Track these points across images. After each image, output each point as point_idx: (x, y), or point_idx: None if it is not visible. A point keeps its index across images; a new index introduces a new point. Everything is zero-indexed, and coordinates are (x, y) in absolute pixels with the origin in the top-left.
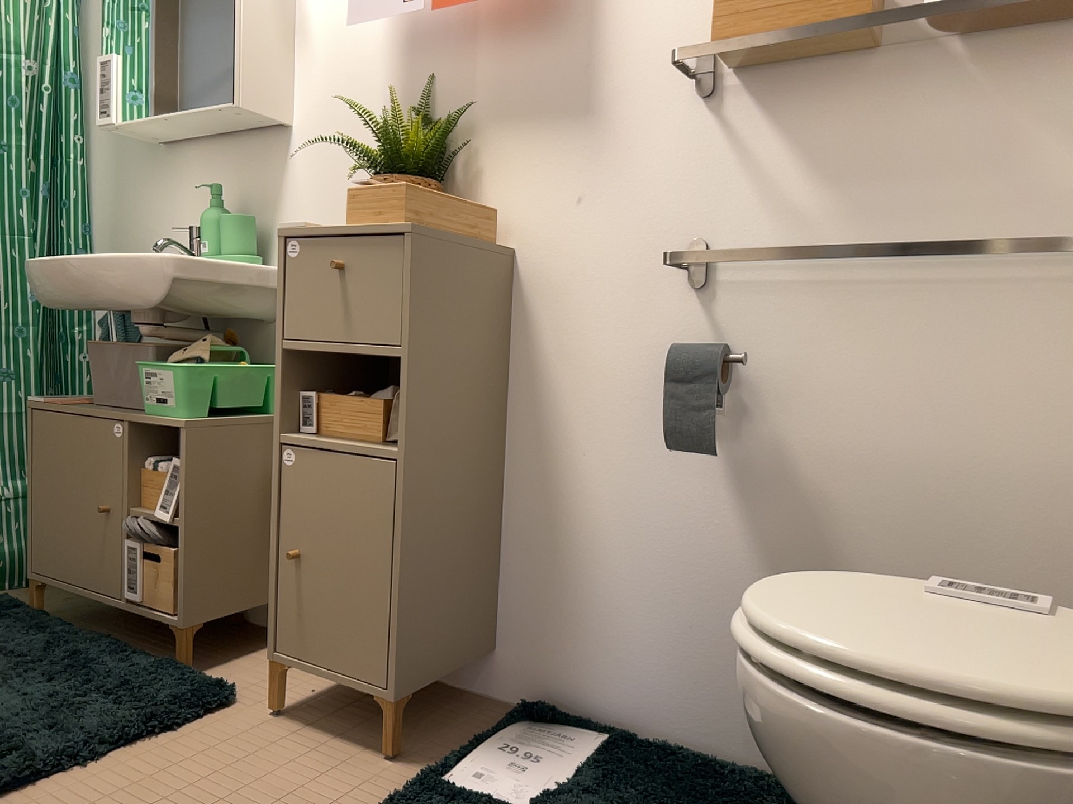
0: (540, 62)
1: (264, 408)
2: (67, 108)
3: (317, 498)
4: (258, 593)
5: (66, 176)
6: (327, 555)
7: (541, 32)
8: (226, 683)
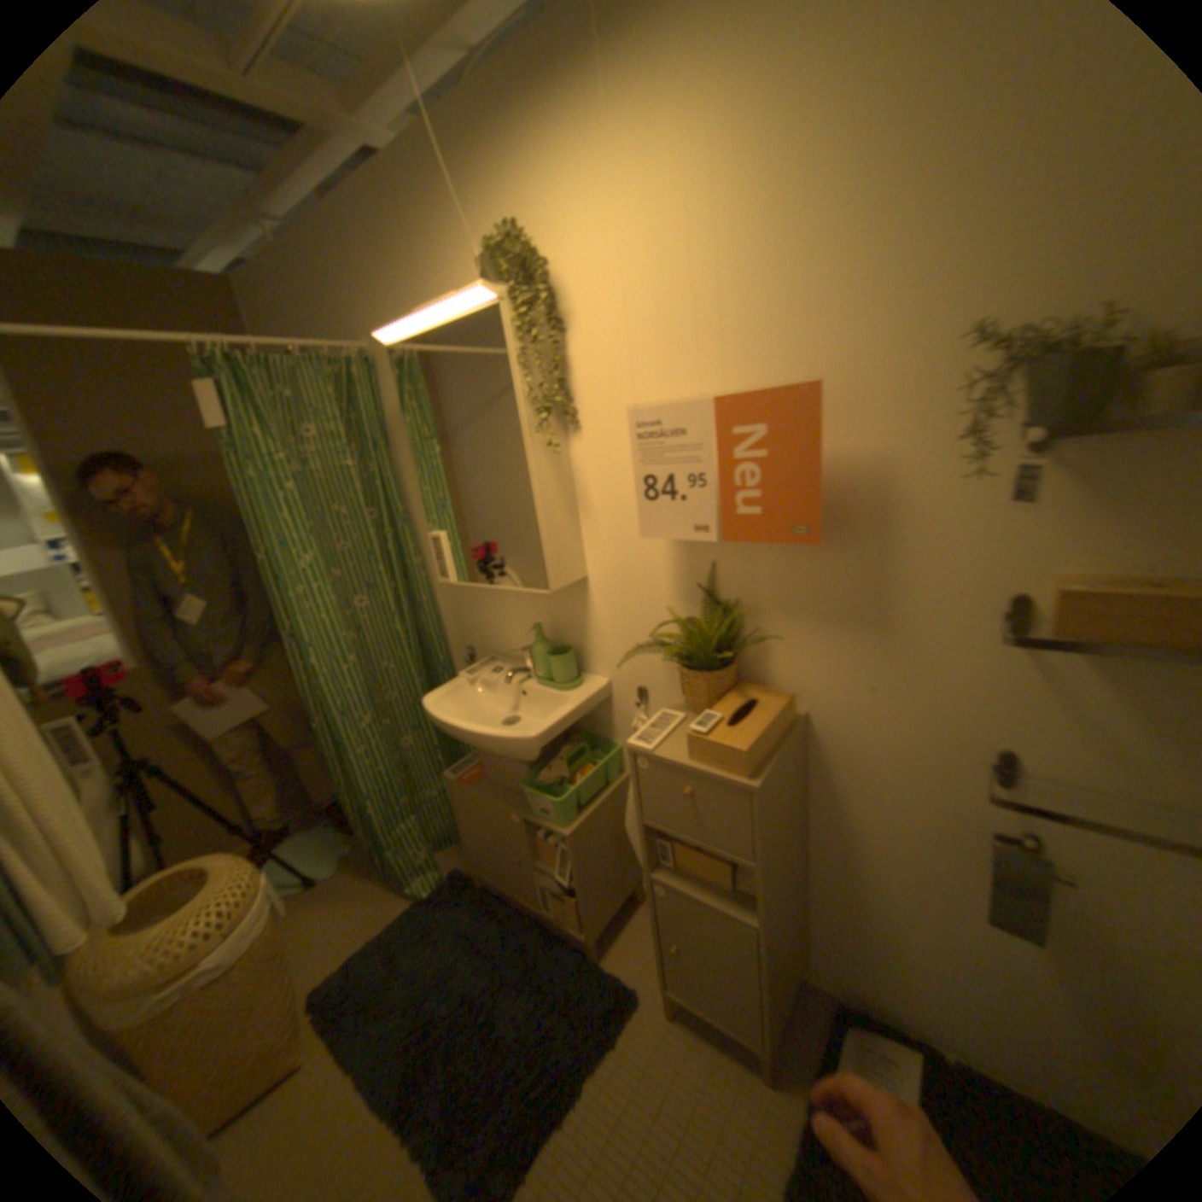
0: (825, 570)
1: (604, 779)
2: (396, 528)
3: (689, 924)
4: (624, 894)
5: (408, 575)
6: (702, 959)
7: (825, 543)
8: (628, 985)
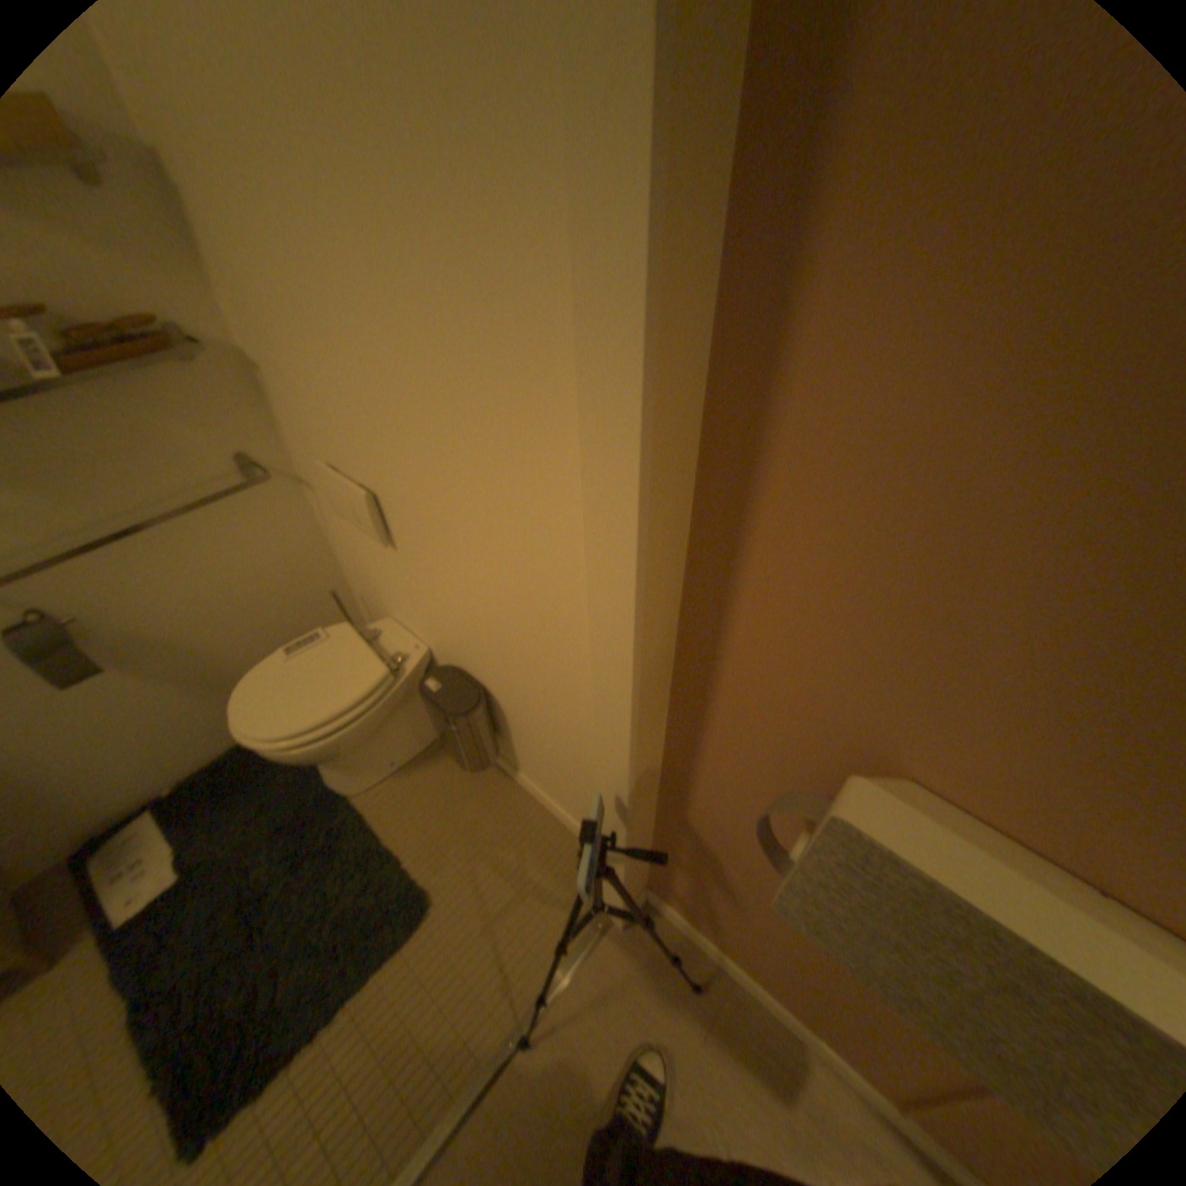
0: None
1: None
2: None
3: None
4: None
5: None
6: None
7: None
8: None
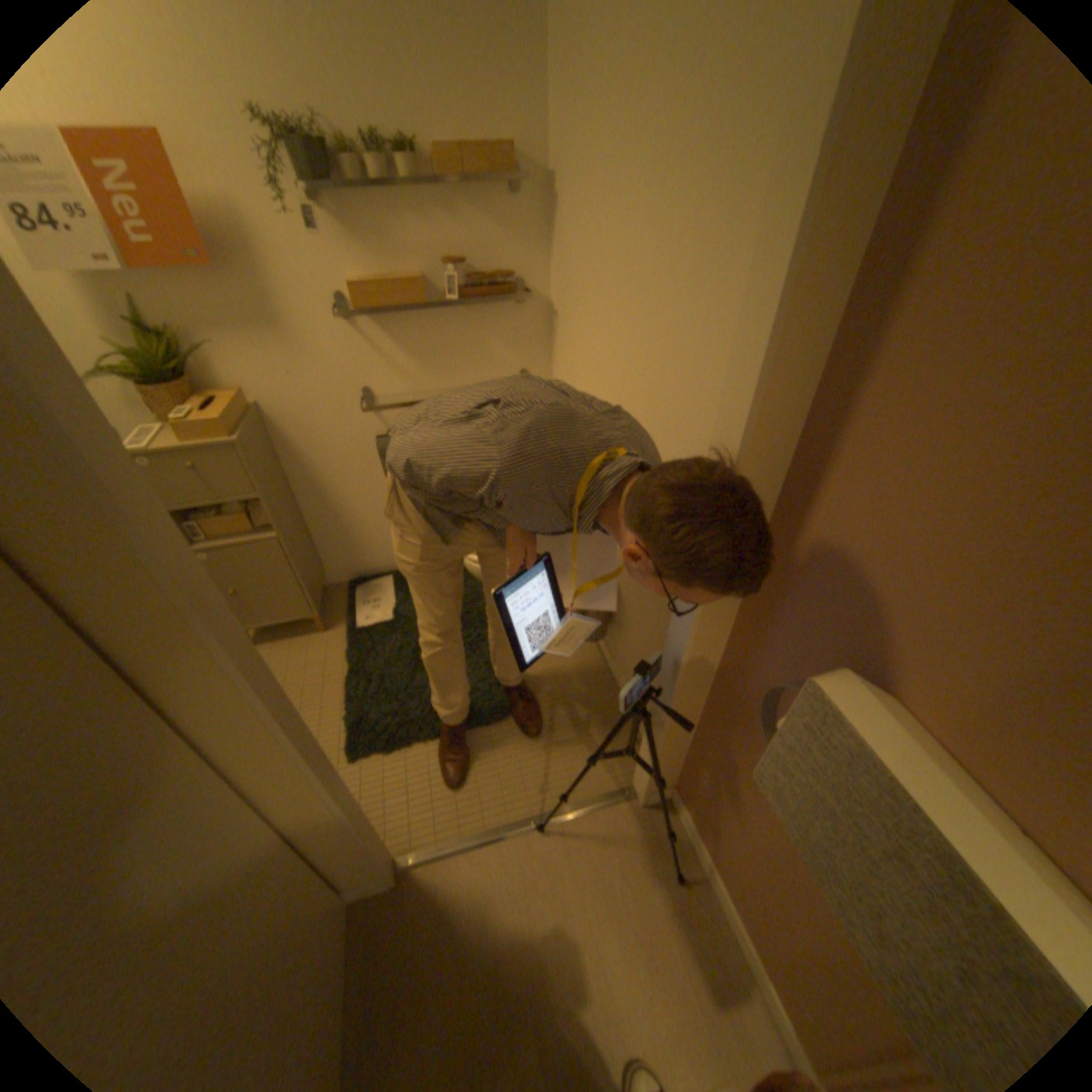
0: (226, 292)
1: None
2: None
3: (234, 567)
4: None
5: None
6: (254, 584)
7: (218, 271)
8: None
